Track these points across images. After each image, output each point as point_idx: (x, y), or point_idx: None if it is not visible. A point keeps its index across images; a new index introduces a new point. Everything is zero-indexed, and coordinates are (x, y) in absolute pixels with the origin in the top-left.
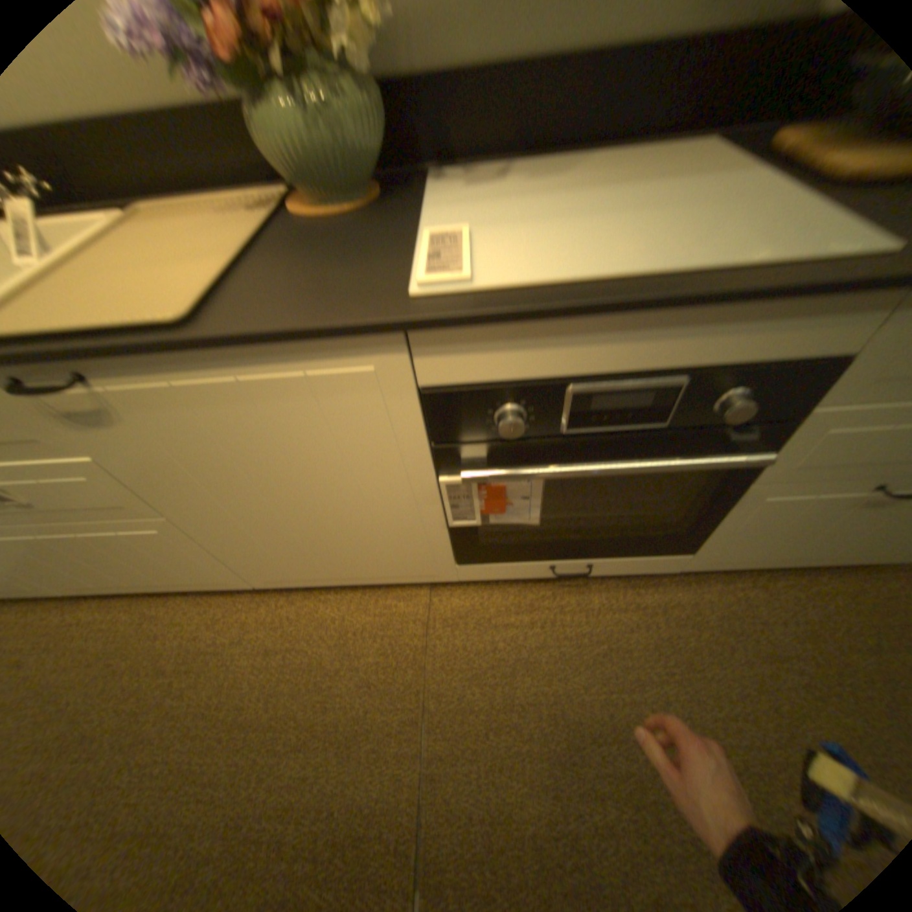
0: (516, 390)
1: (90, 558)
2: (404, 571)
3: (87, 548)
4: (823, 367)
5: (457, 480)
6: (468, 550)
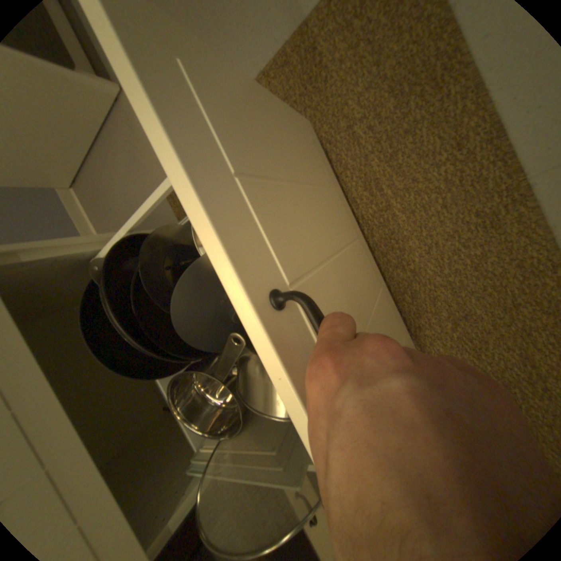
0: None
1: None
2: None
3: None
4: None
5: None
6: None
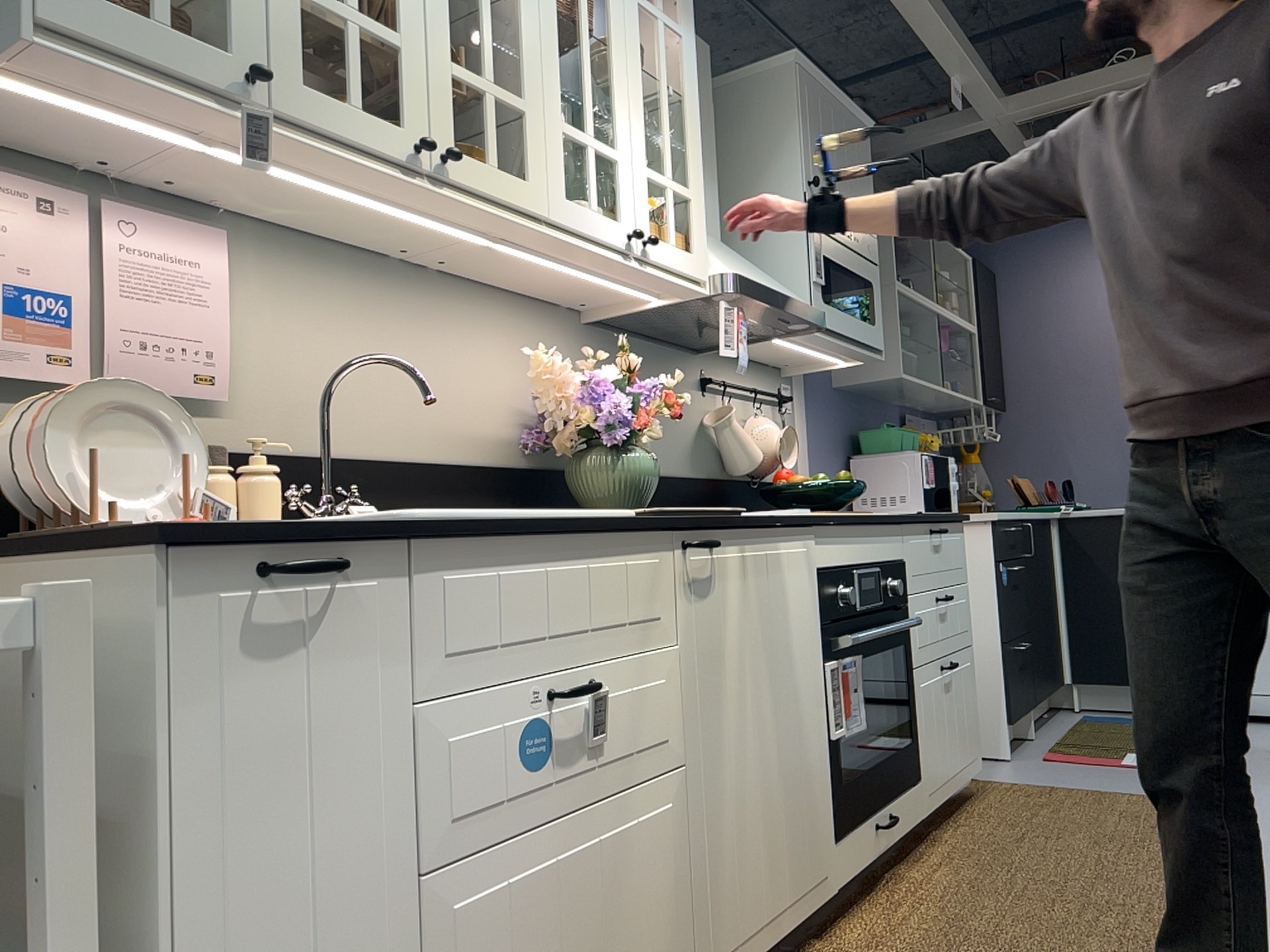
0: (842, 575)
1: (573, 941)
2: (811, 875)
3: (587, 896)
4: (902, 567)
5: (834, 667)
6: (840, 803)
